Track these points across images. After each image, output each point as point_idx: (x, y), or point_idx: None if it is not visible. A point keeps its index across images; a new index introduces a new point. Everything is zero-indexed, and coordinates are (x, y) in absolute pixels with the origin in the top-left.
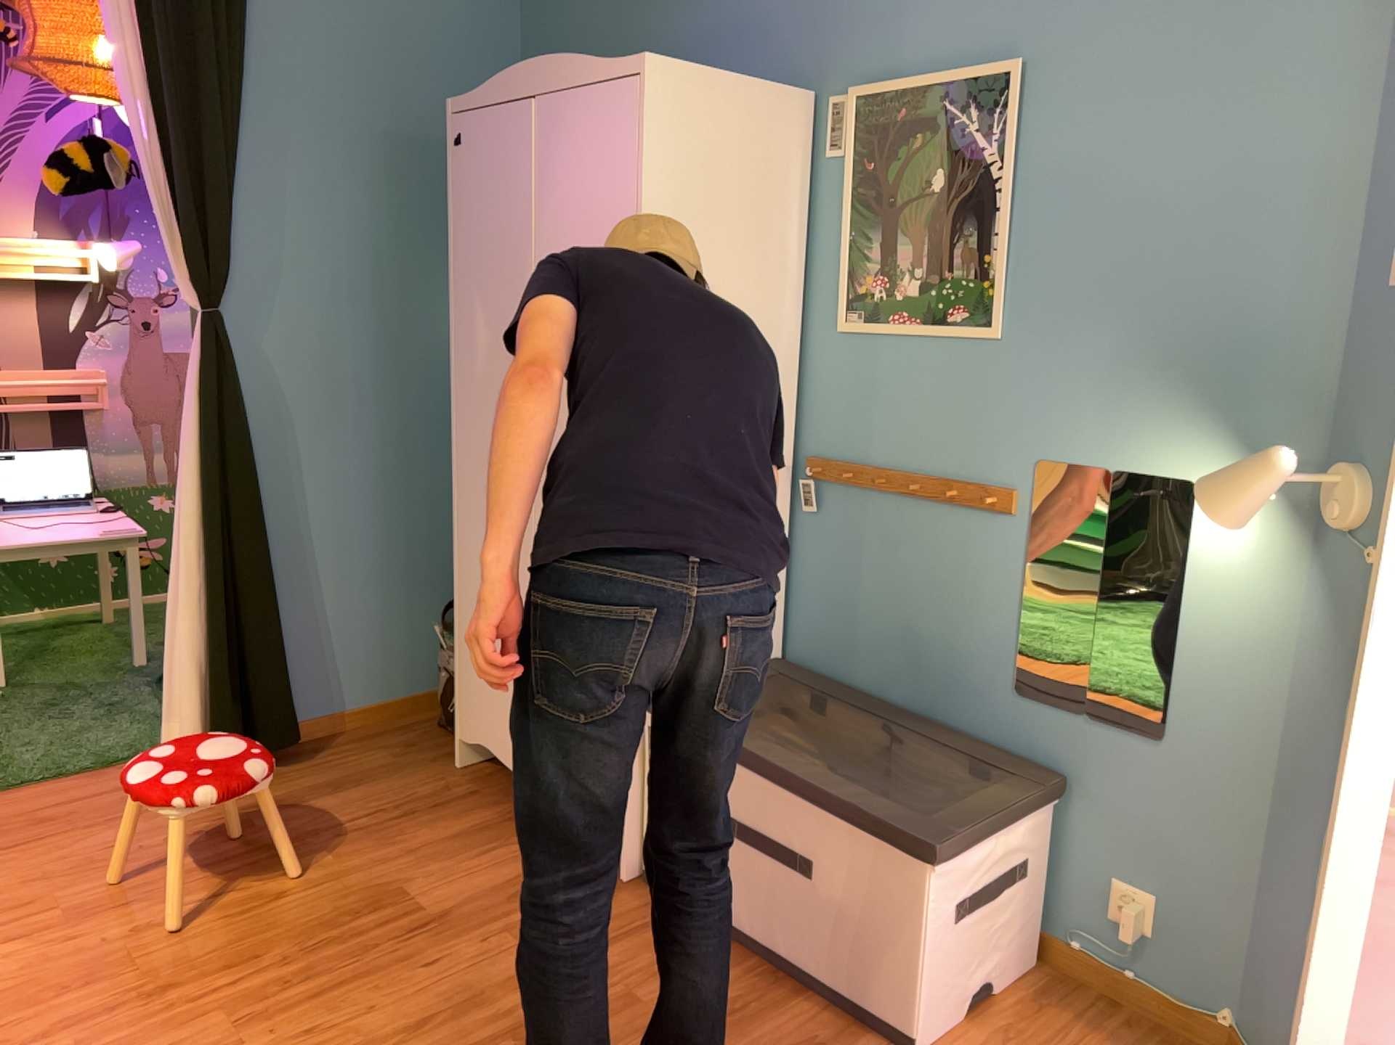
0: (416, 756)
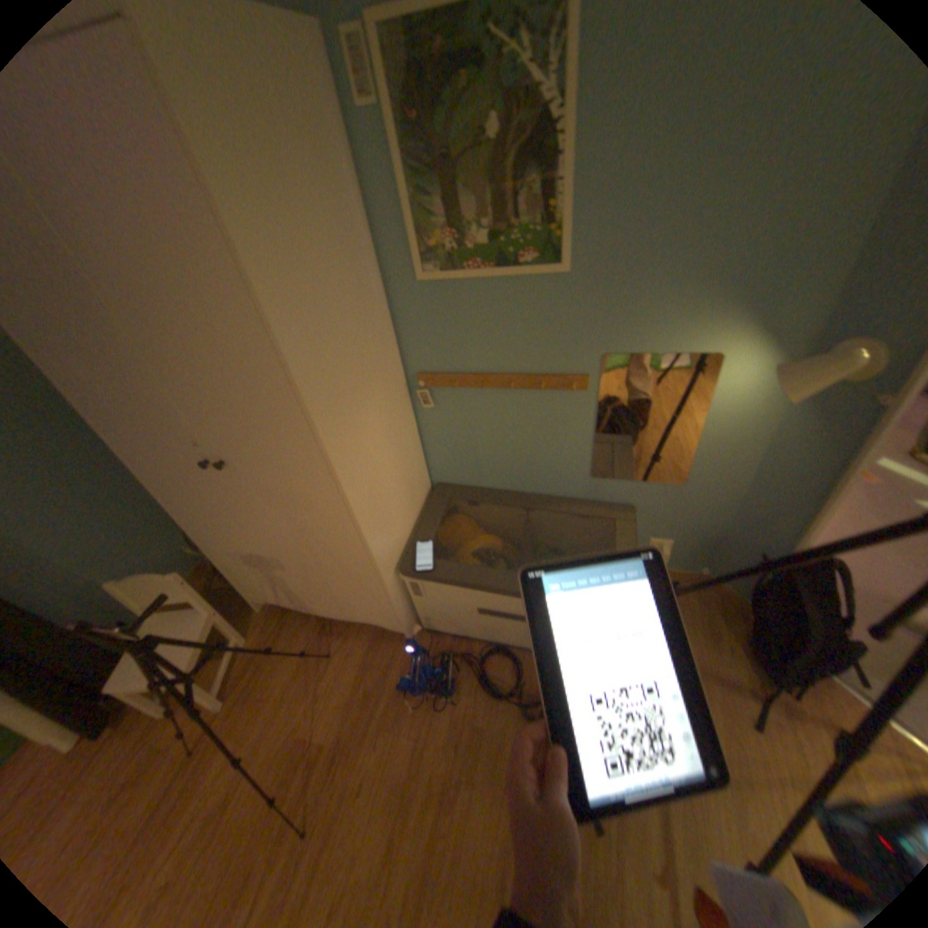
0: (228, 616)
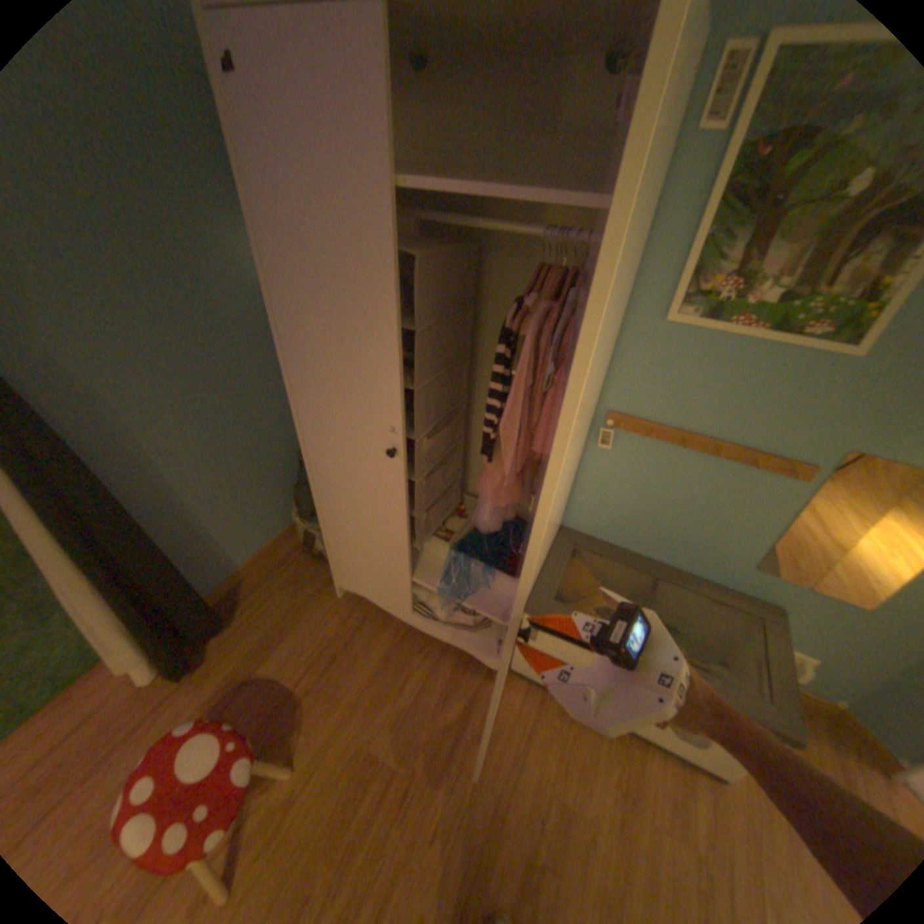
0: (308, 593)
